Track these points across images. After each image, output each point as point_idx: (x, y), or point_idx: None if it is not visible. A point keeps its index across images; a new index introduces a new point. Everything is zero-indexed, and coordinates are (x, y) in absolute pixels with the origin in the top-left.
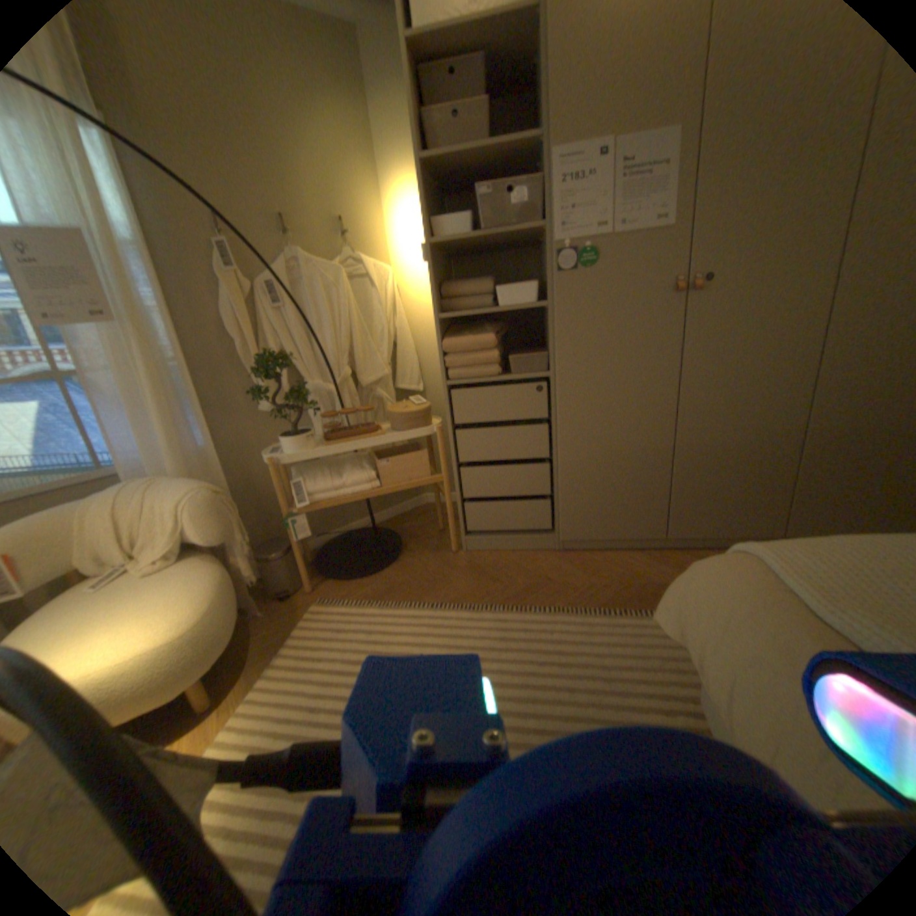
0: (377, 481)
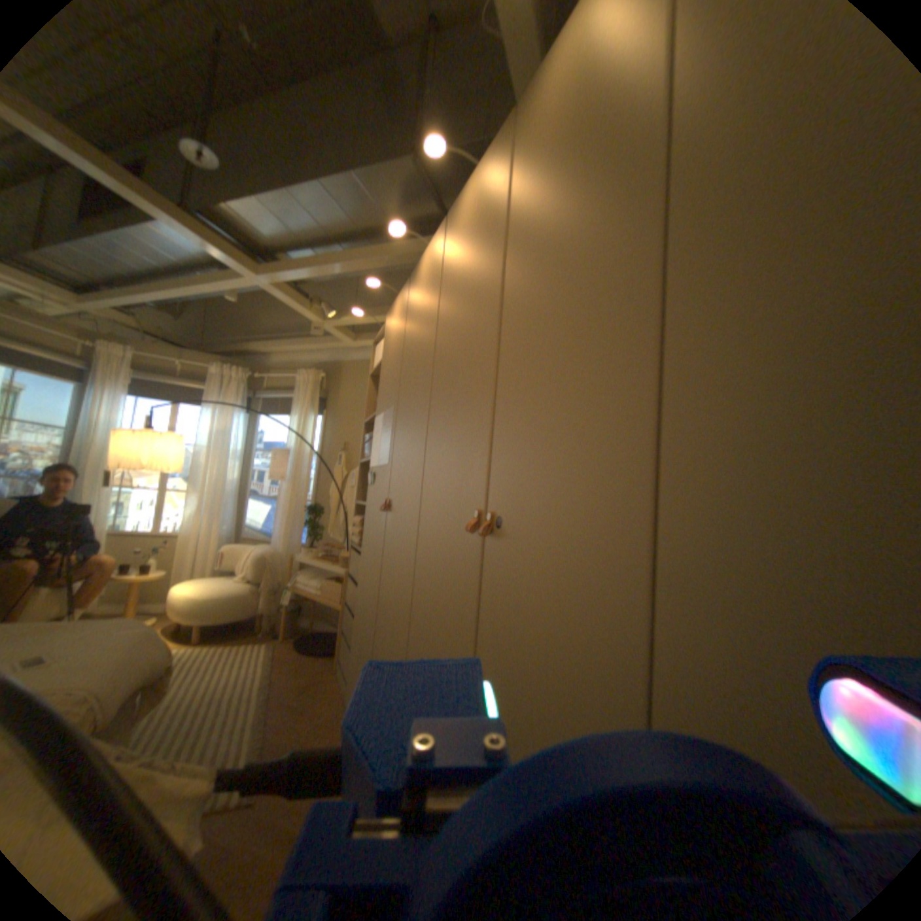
0: (320, 592)
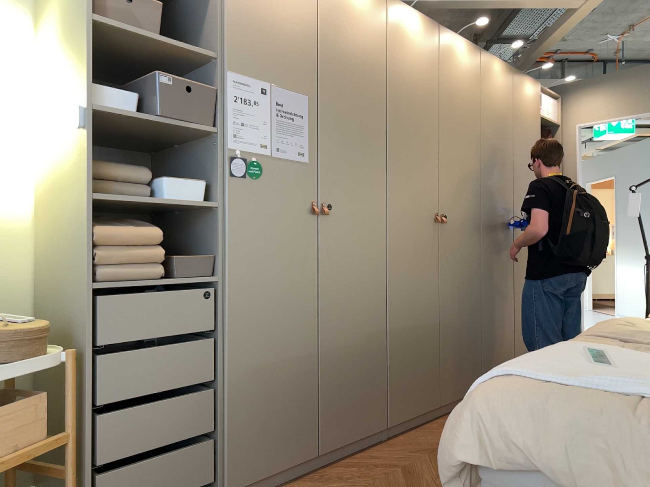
0: None
